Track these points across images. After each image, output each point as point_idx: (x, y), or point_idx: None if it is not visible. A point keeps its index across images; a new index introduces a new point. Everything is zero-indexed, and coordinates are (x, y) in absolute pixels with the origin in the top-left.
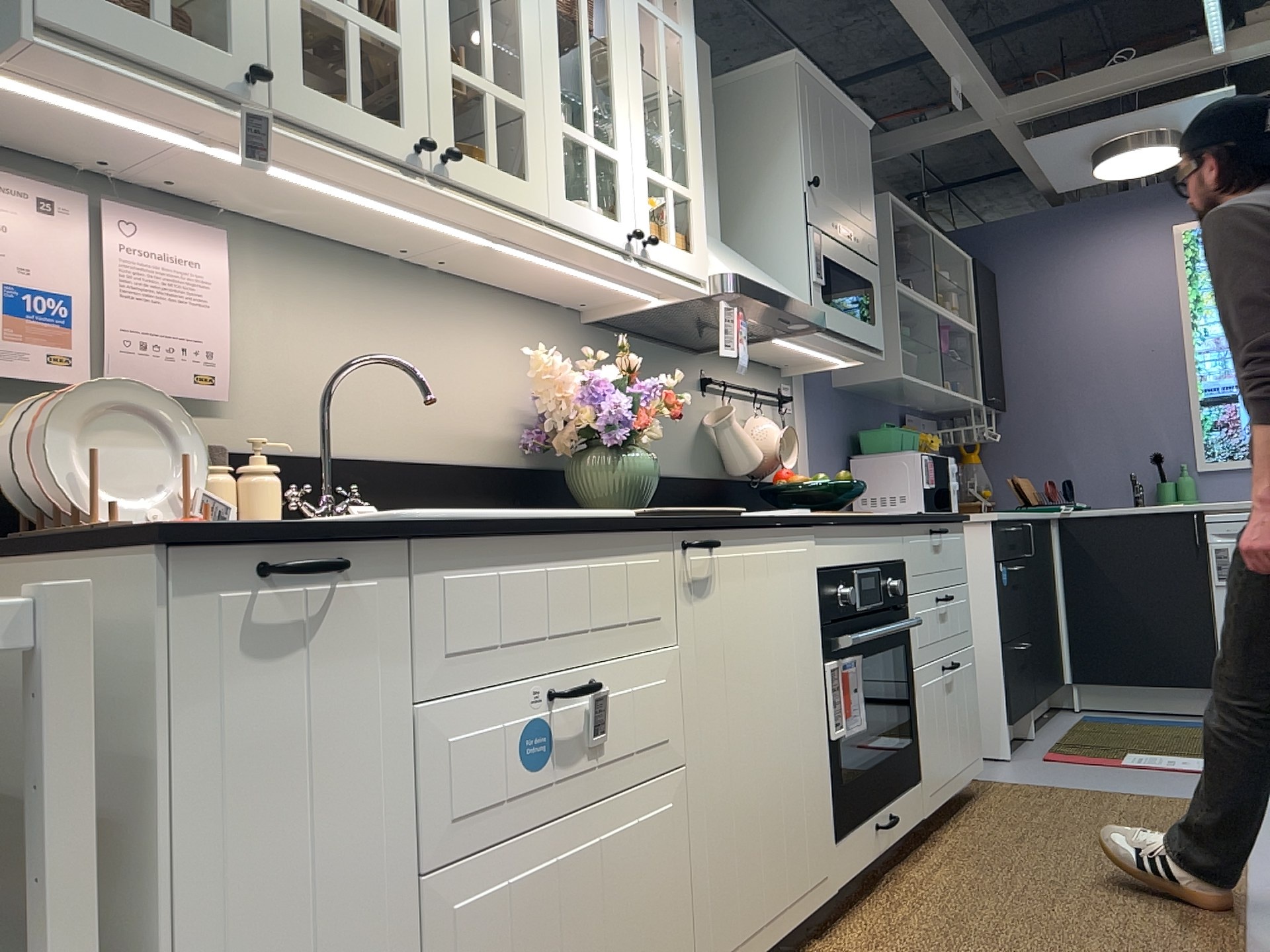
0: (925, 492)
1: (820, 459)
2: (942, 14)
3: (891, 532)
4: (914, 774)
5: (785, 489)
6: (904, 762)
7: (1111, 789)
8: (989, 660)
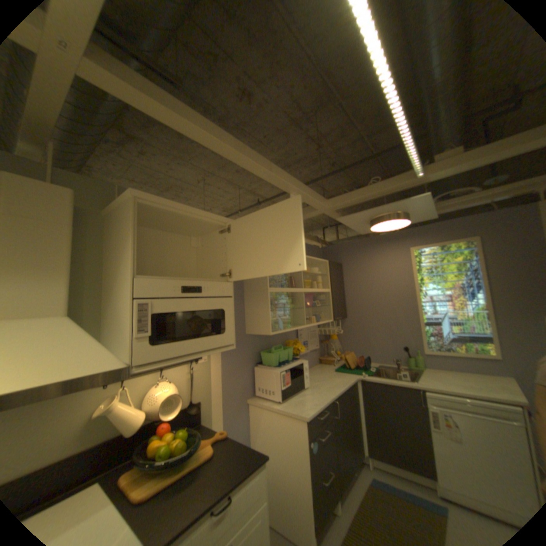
0: (282, 390)
1: (228, 376)
2: (265, 162)
3: None
4: None
5: (140, 454)
6: None
7: None
8: (305, 497)
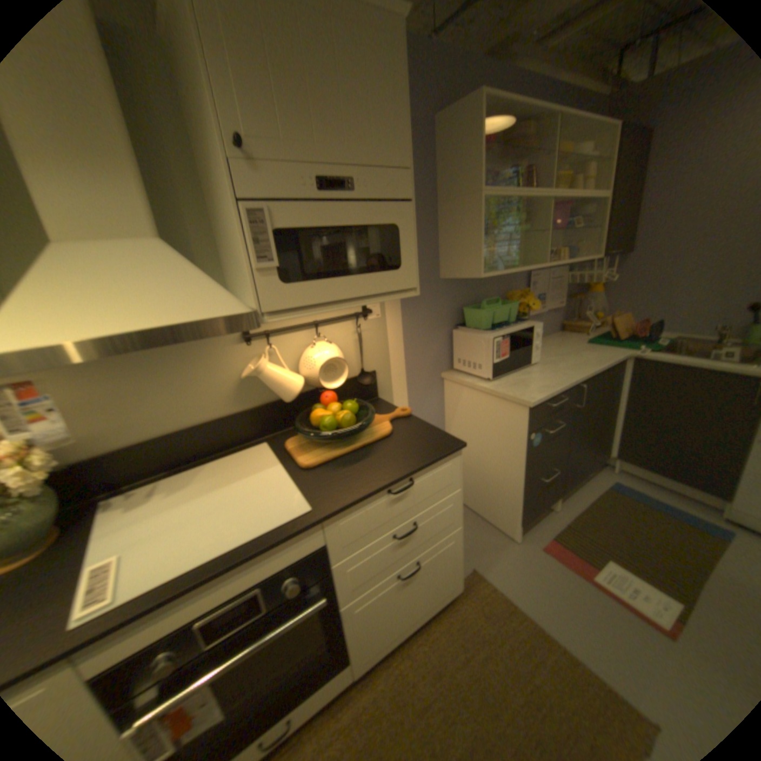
0: (494, 364)
1: (413, 340)
2: None
3: (288, 543)
4: (332, 673)
5: (303, 421)
6: (311, 679)
7: (554, 633)
8: (514, 488)
